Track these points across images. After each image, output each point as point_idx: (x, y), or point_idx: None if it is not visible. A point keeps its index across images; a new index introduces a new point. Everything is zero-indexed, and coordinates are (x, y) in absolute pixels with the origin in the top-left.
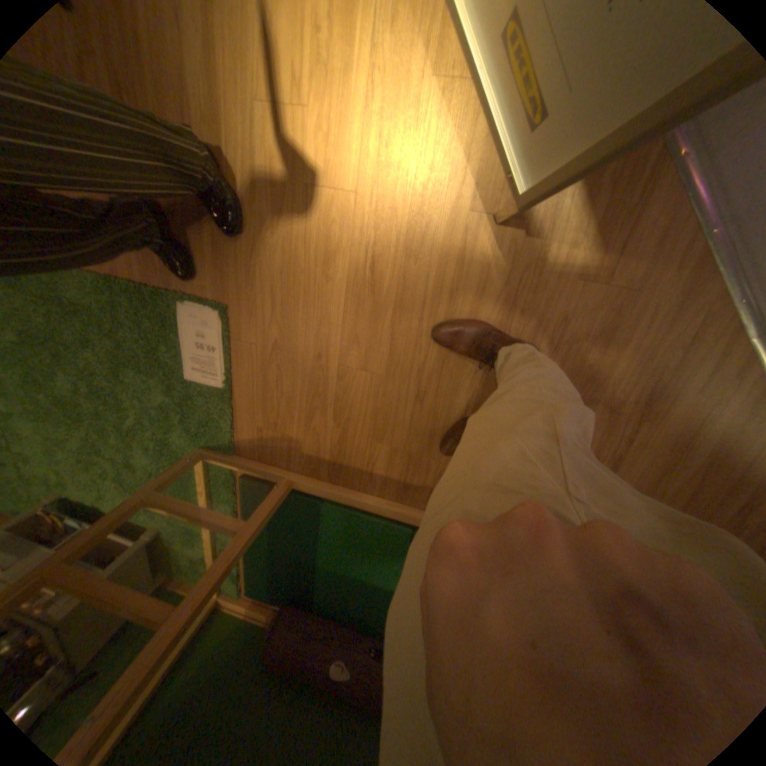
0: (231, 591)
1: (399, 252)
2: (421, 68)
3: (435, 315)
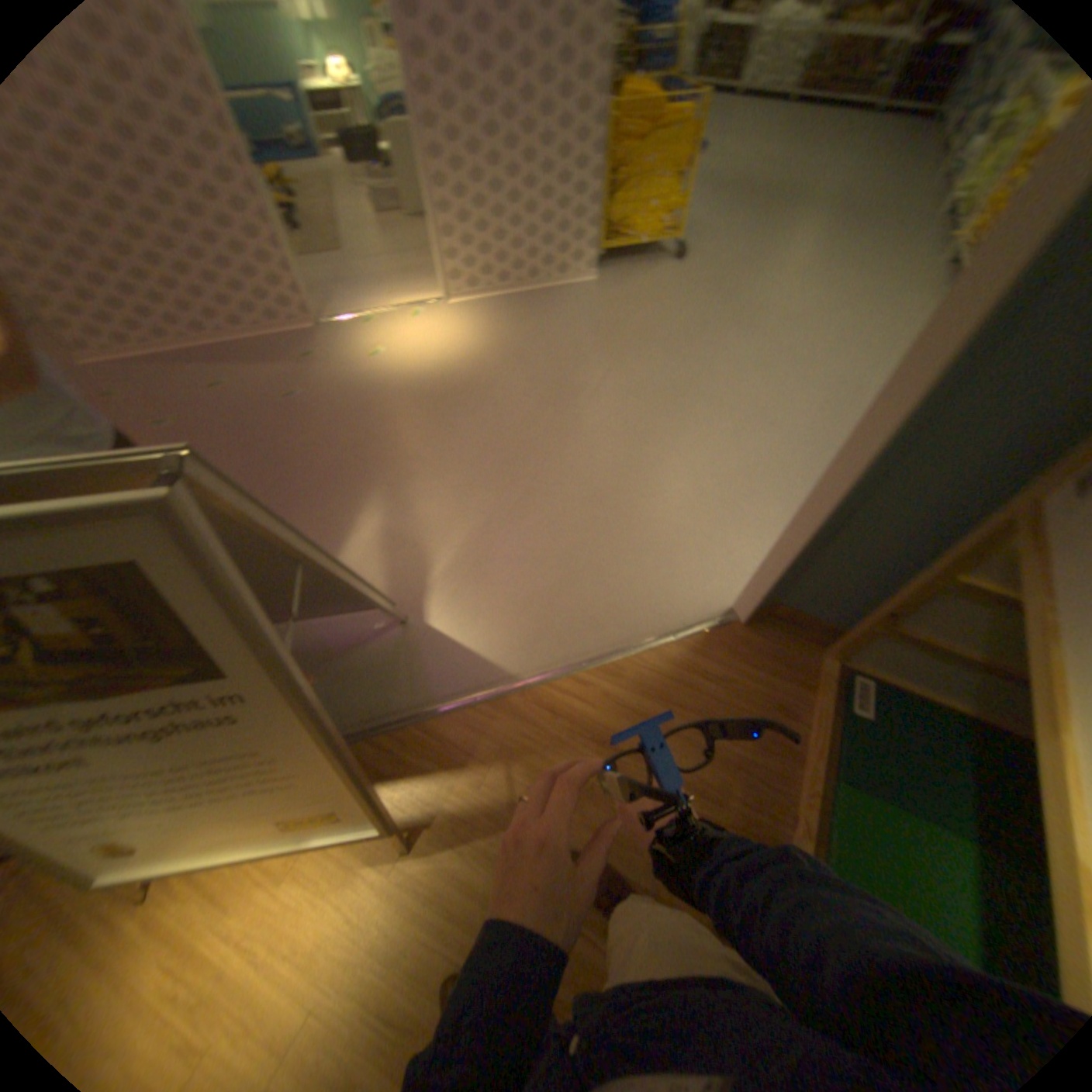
0: None
1: (387, 975)
2: (267, 898)
3: (466, 946)
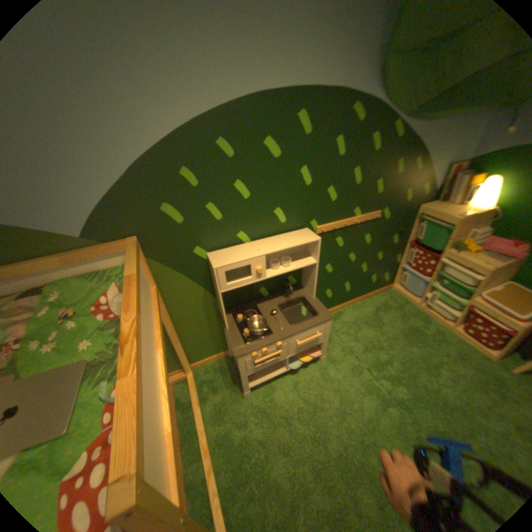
0: (174, 393)
1: None
2: None
3: None
